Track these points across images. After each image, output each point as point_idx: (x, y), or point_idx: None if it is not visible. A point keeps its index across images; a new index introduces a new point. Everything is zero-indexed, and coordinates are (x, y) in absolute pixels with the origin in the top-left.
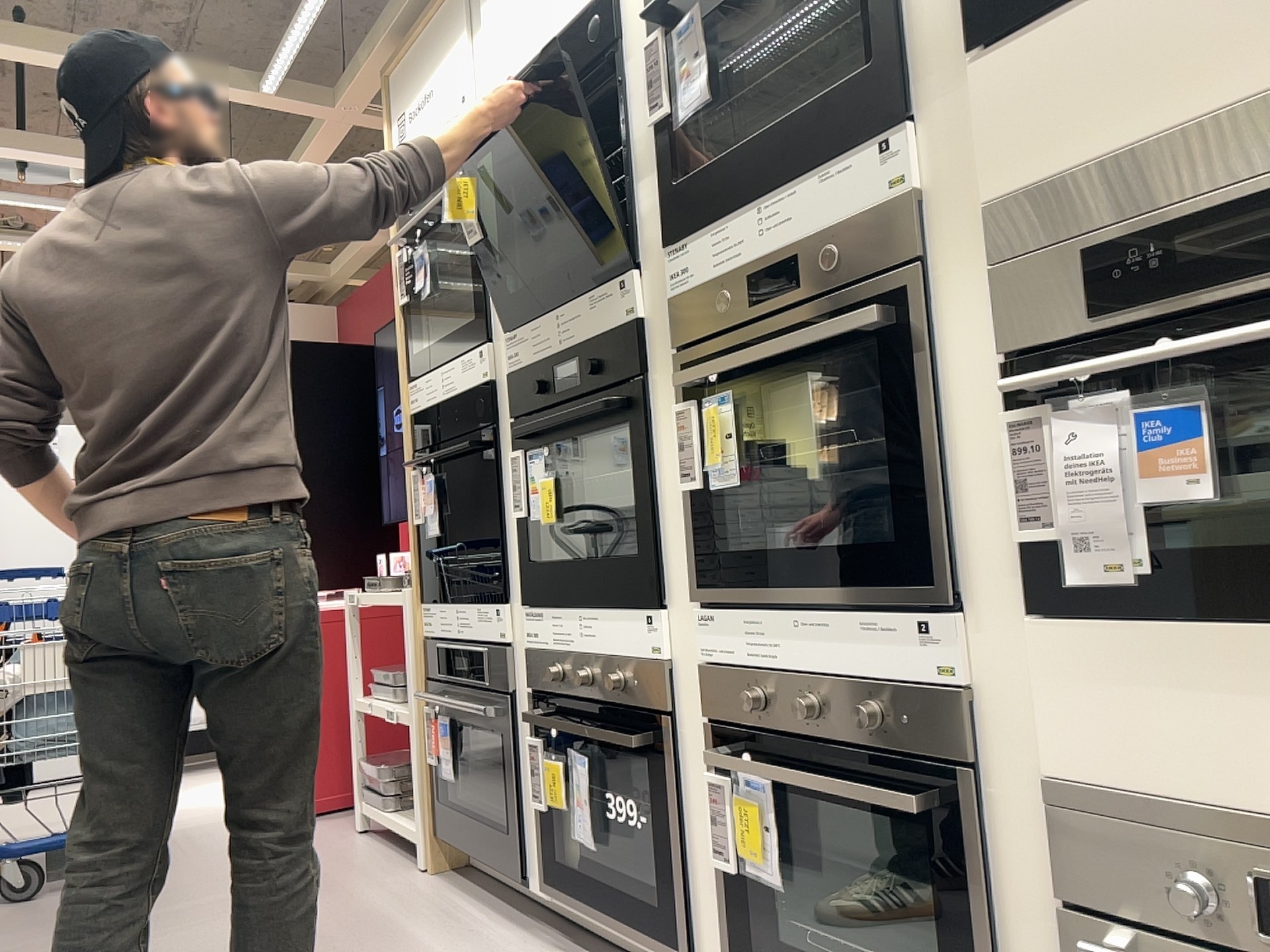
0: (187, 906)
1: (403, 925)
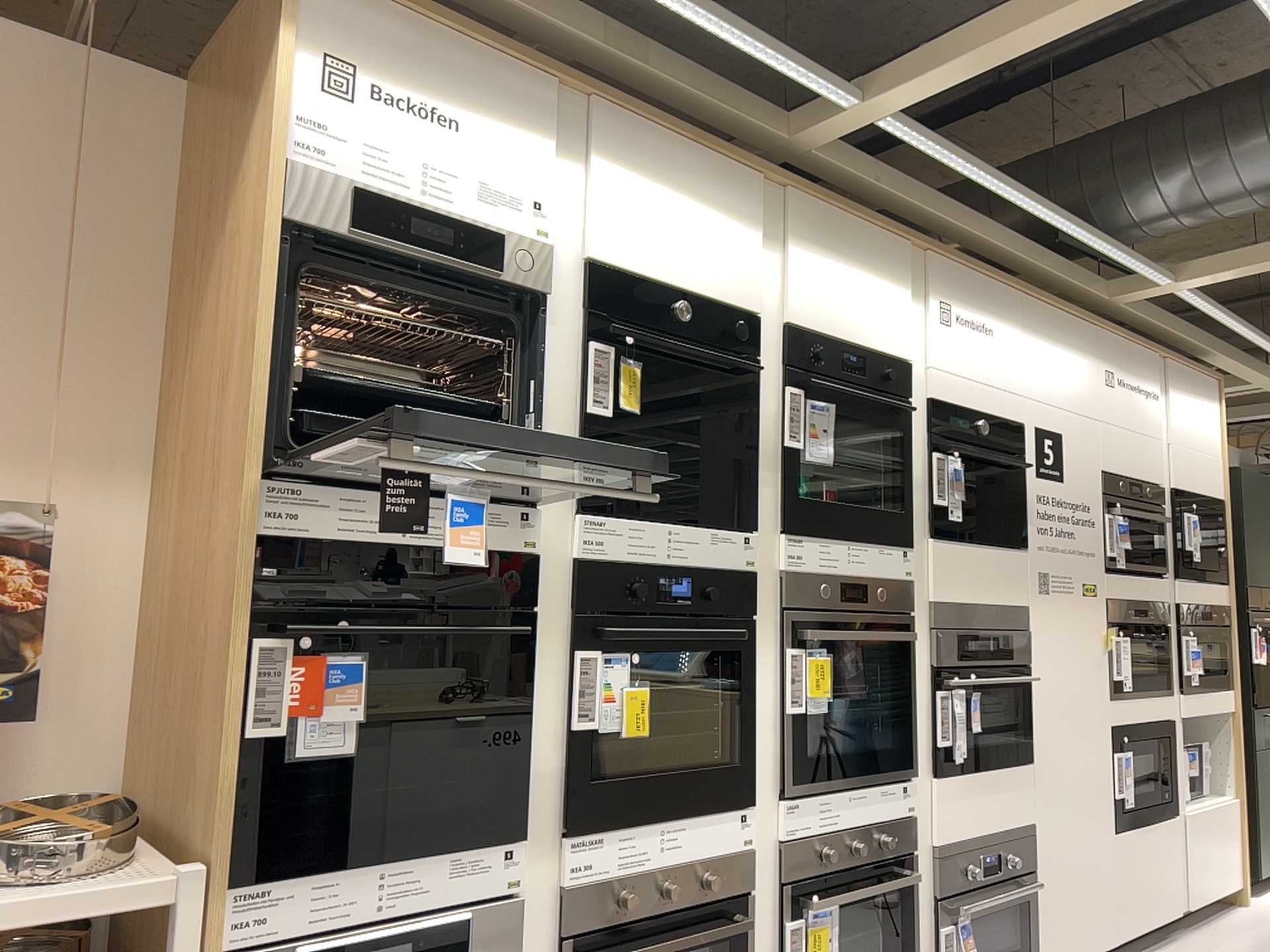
0: None
1: None
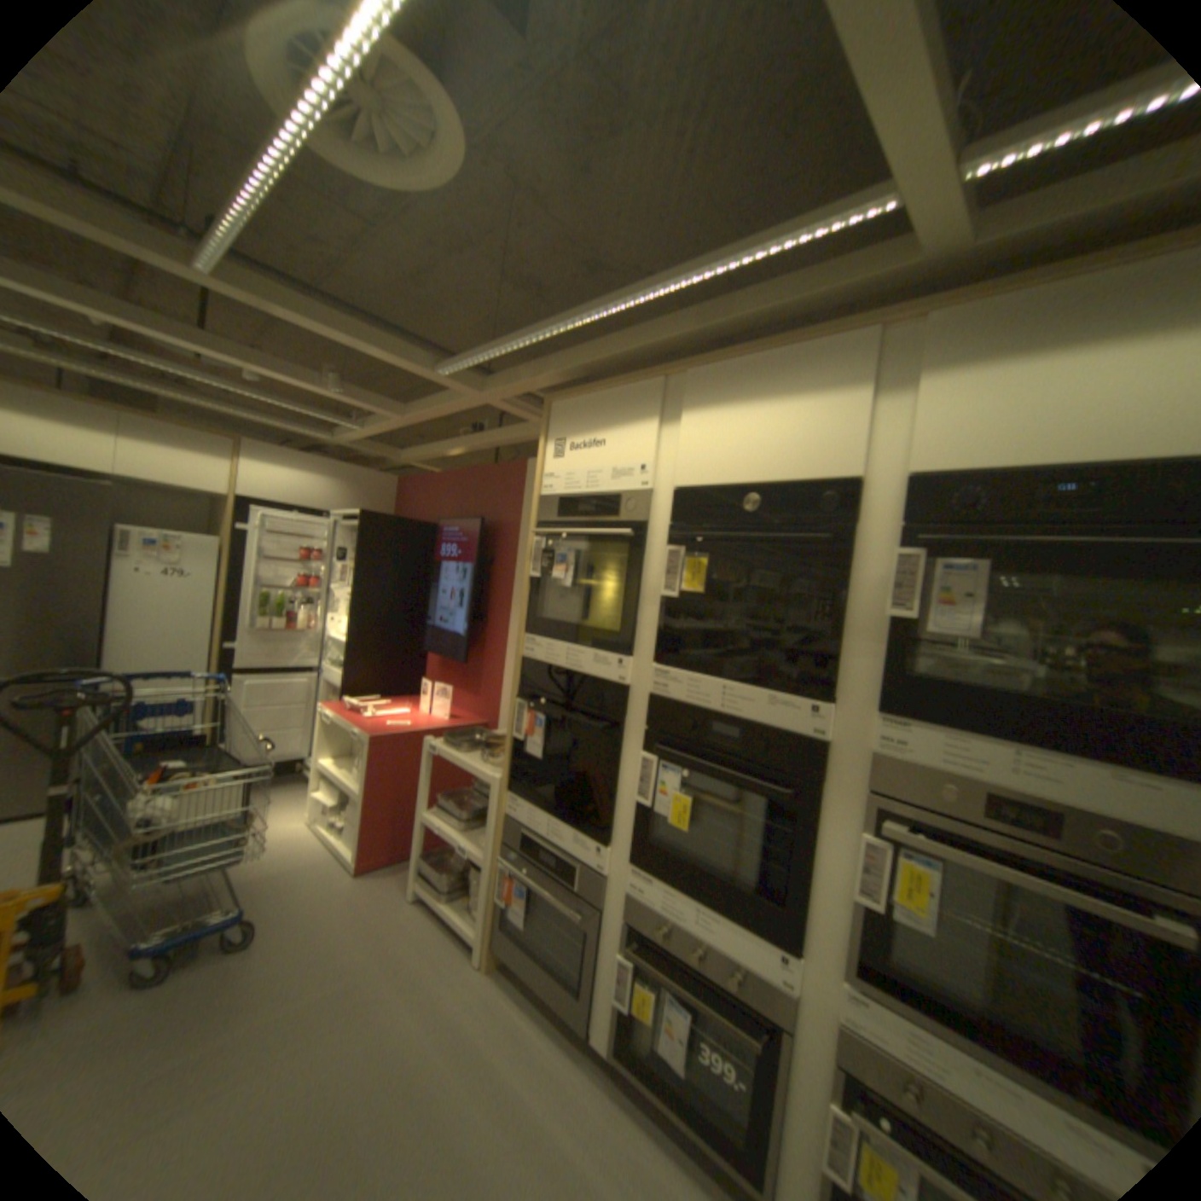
0: (301, 1012)
1: (488, 1058)
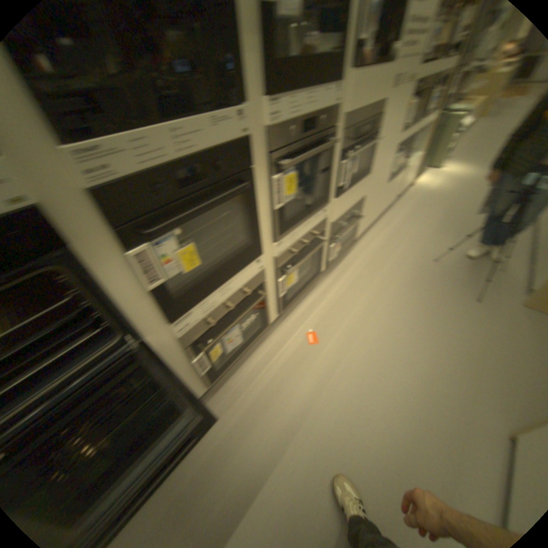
0: None
1: (183, 483)
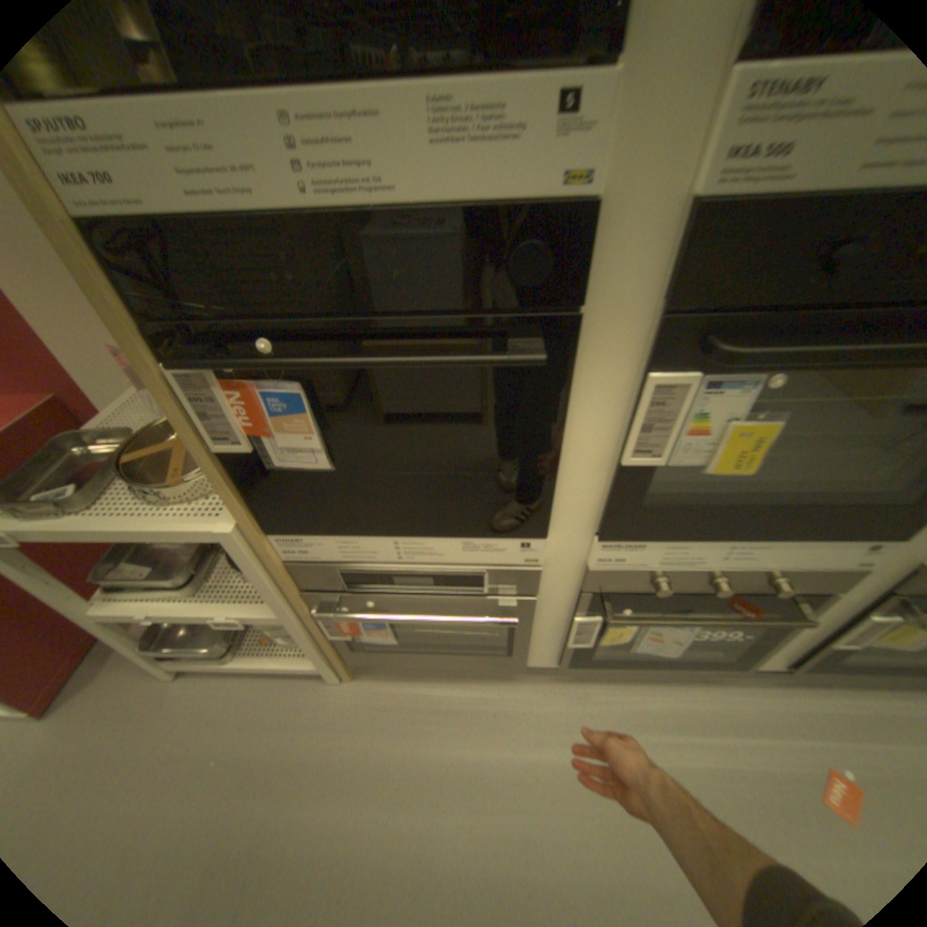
0: None
1: (438, 758)
